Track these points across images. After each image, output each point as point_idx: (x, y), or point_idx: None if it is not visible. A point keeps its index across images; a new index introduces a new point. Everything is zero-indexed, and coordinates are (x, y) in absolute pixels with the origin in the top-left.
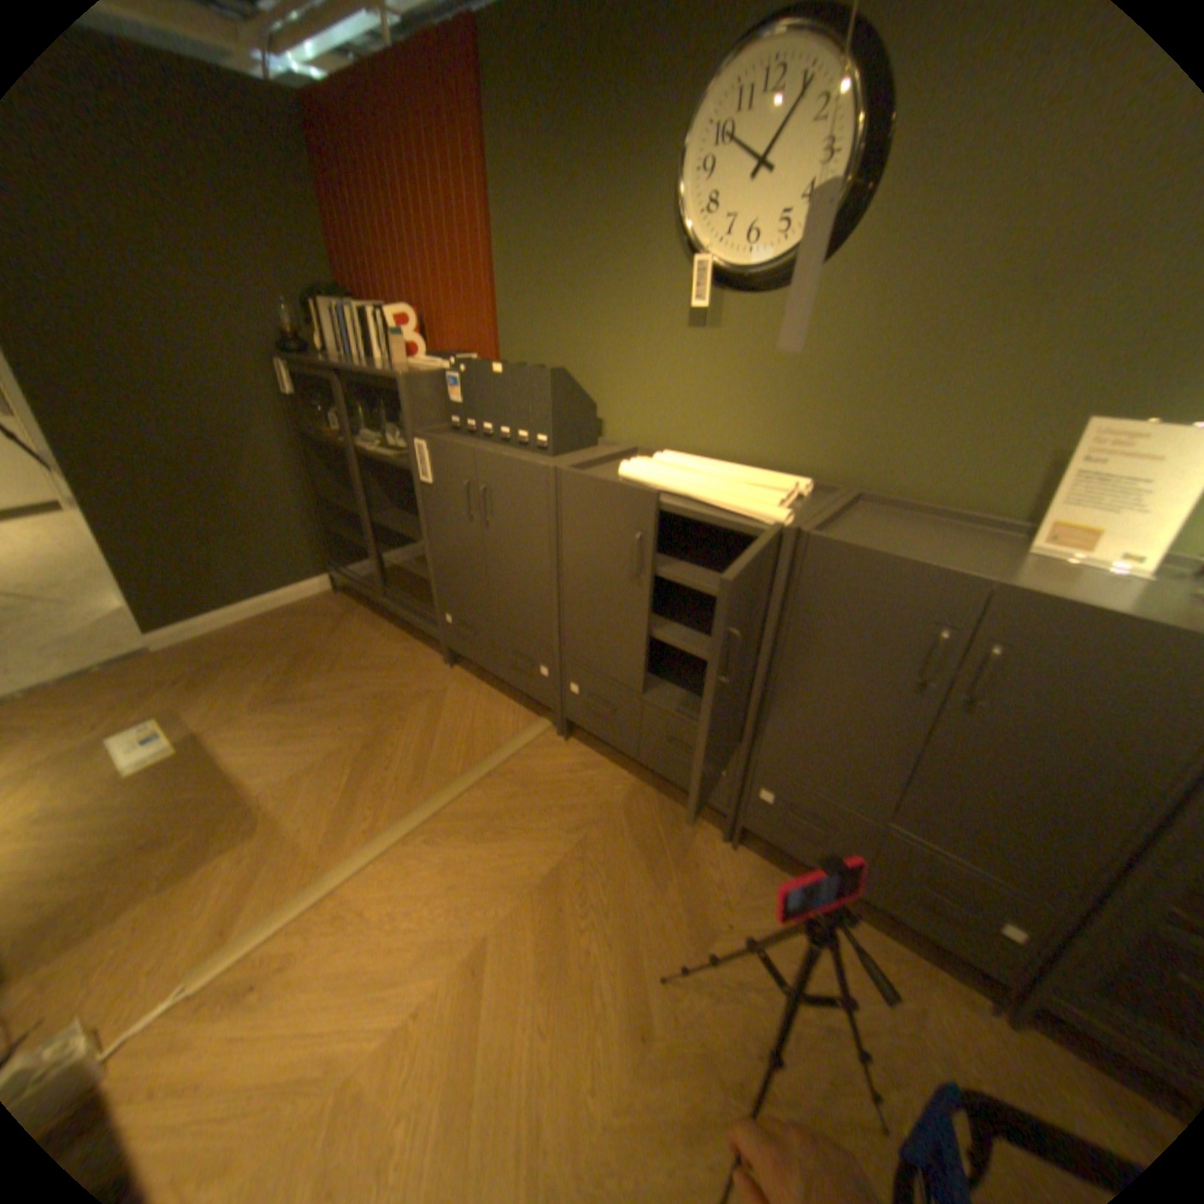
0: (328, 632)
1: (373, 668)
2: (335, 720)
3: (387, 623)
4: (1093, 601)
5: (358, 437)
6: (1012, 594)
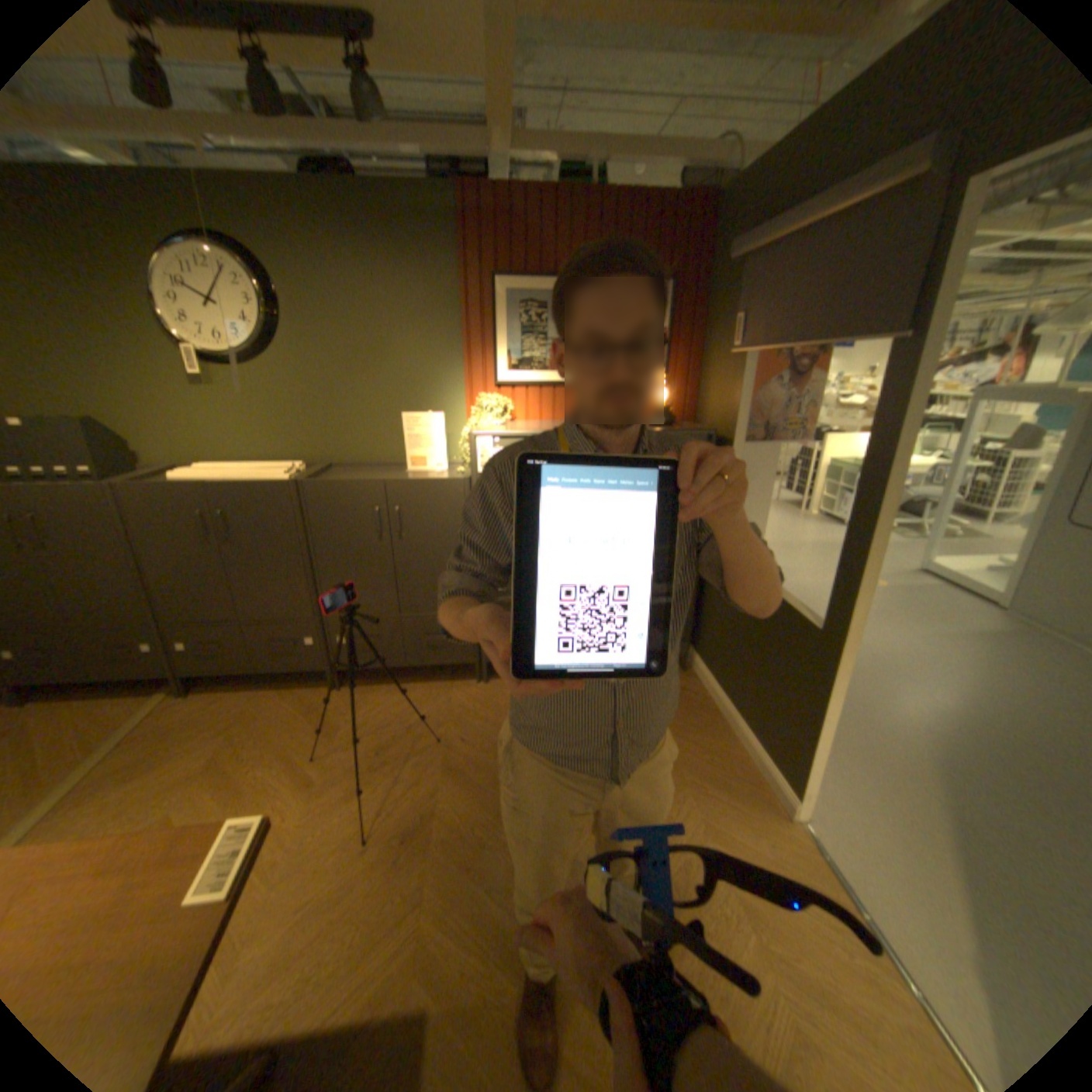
0: None
1: None
2: None
3: None
4: (416, 479)
5: None
6: (391, 484)
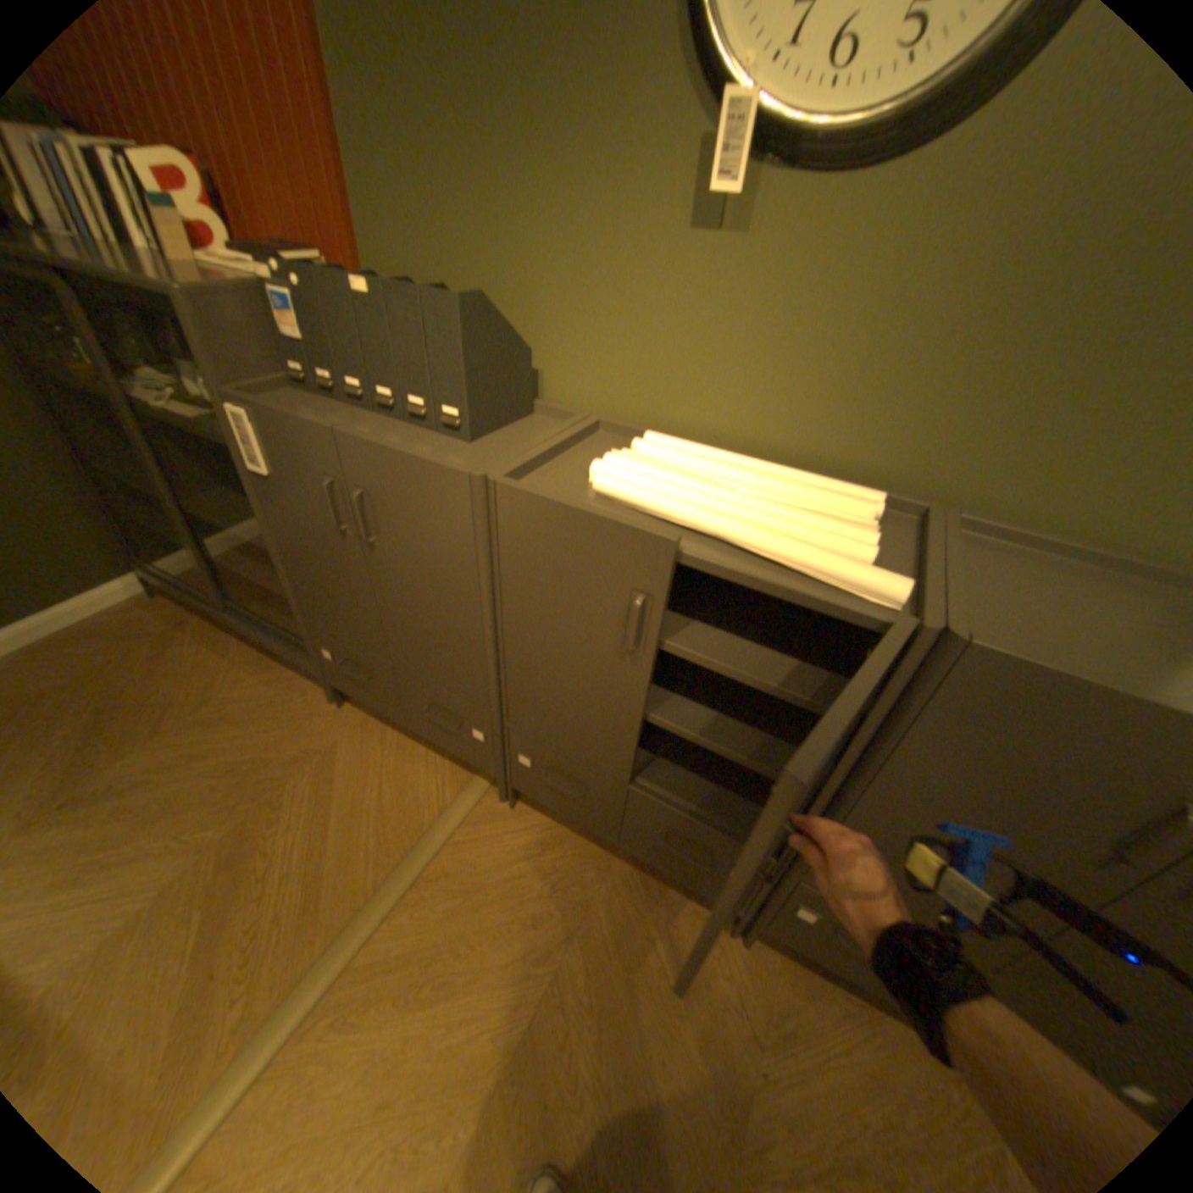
0: (145, 663)
1: (221, 720)
2: (168, 821)
3: (237, 640)
4: None
5: (137, 377)
6: None
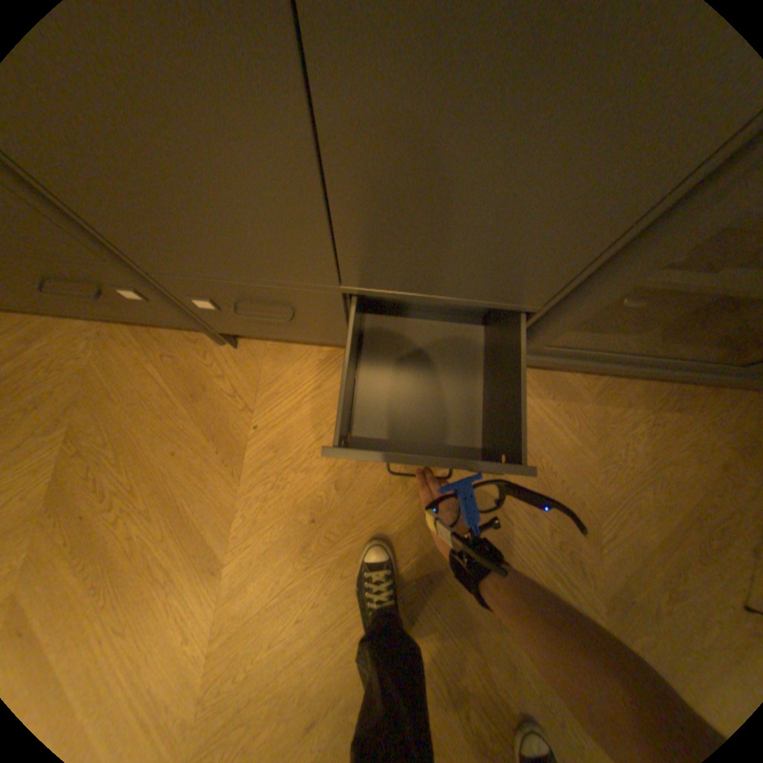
0: None
1: None
2: None
3: None
4: None
5: None
6: None
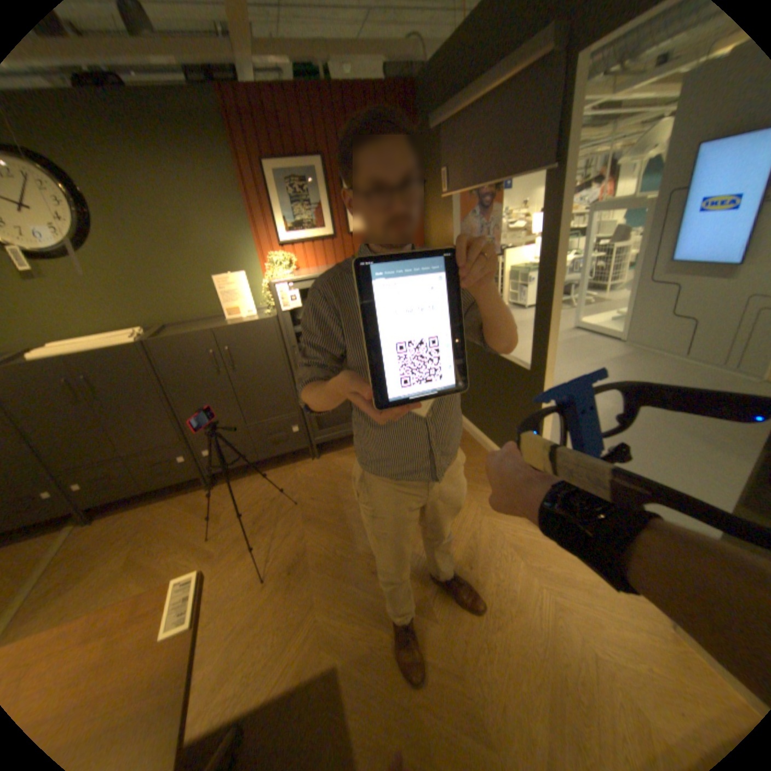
0: None
1: None
2: None
3: None
4: (236, 323)
5: None
6: (218, 330)
